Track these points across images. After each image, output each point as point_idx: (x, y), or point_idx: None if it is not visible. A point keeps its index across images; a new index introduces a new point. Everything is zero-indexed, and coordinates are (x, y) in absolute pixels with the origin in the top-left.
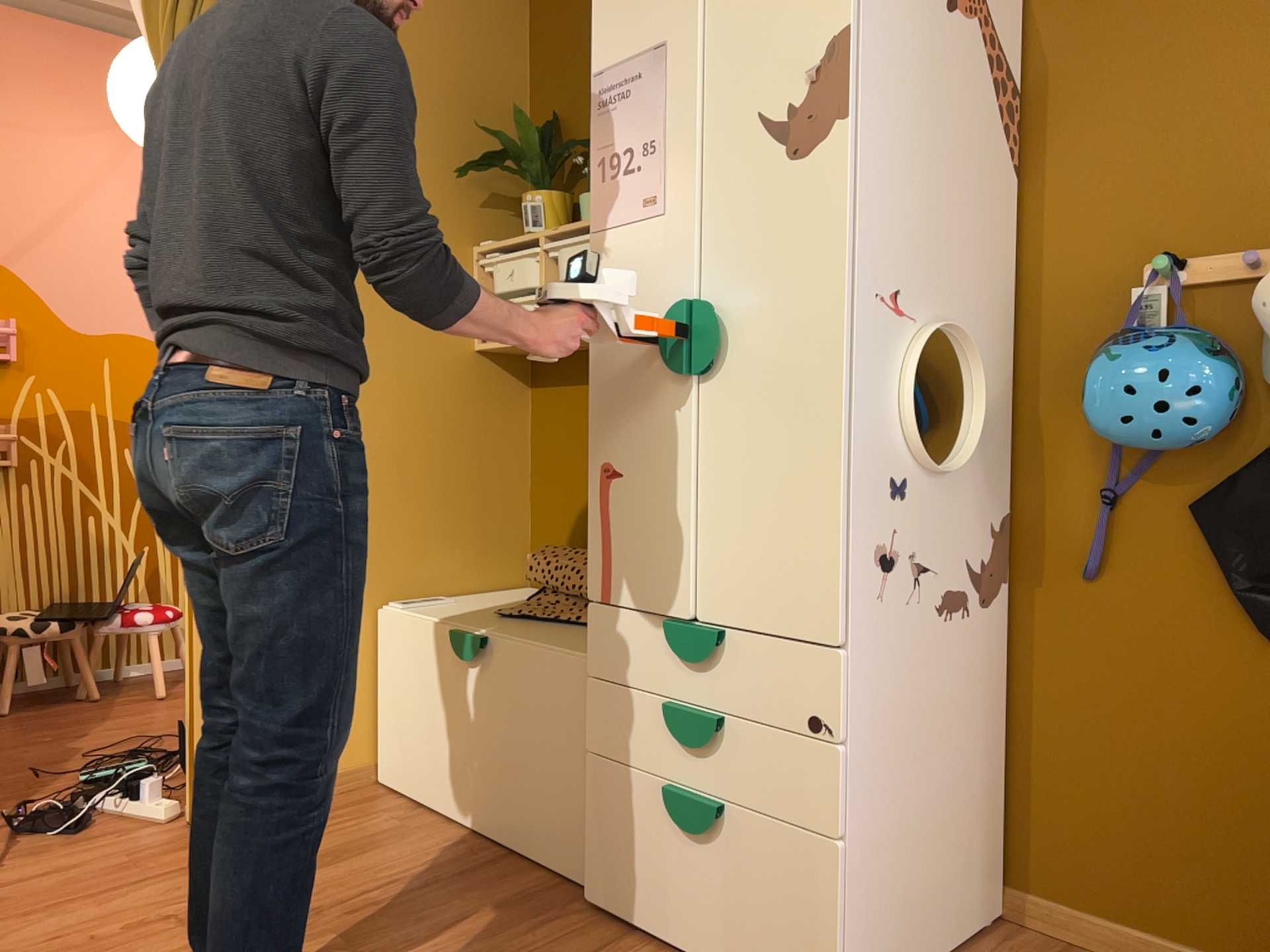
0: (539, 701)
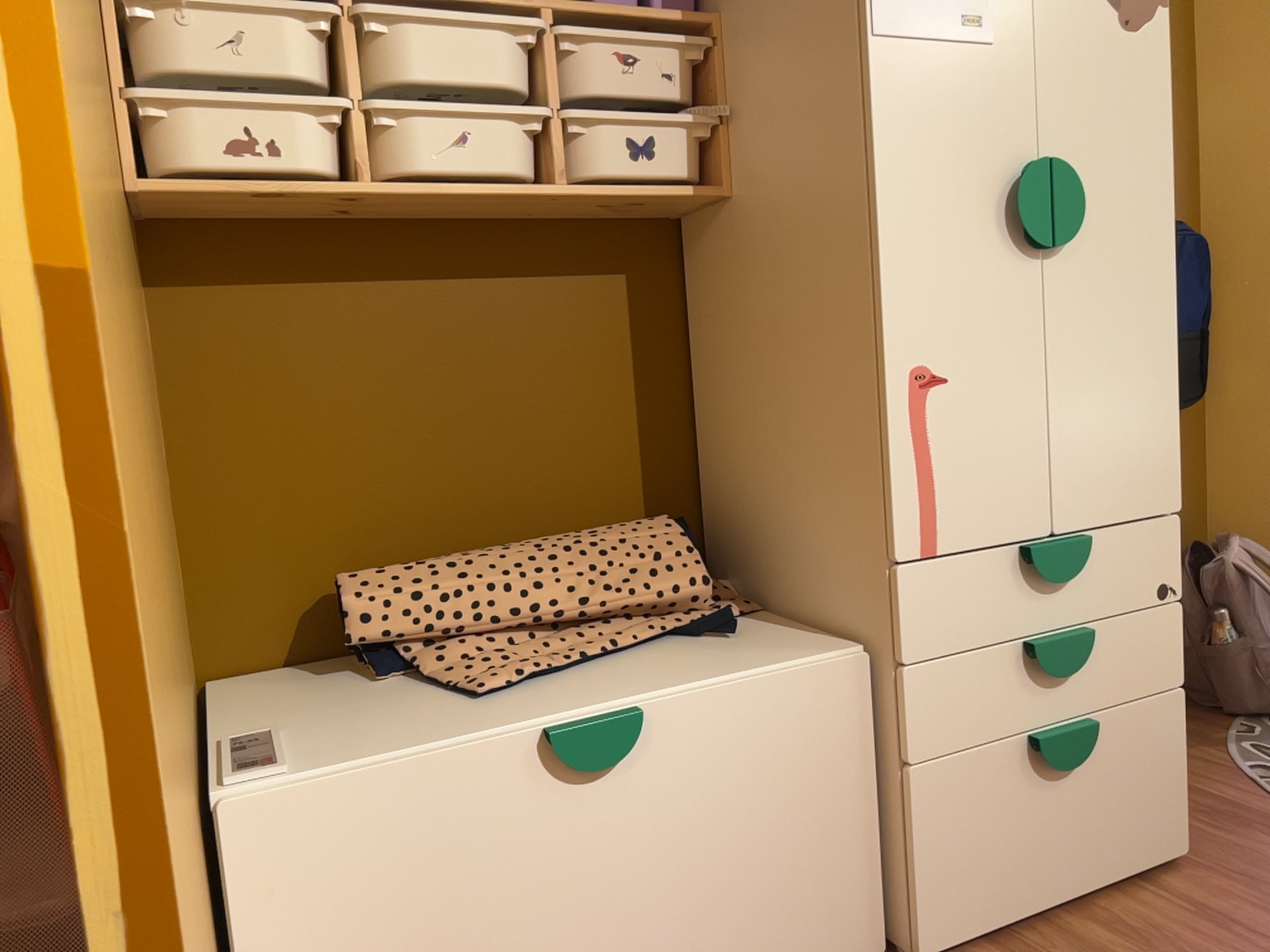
0: (770, 755)
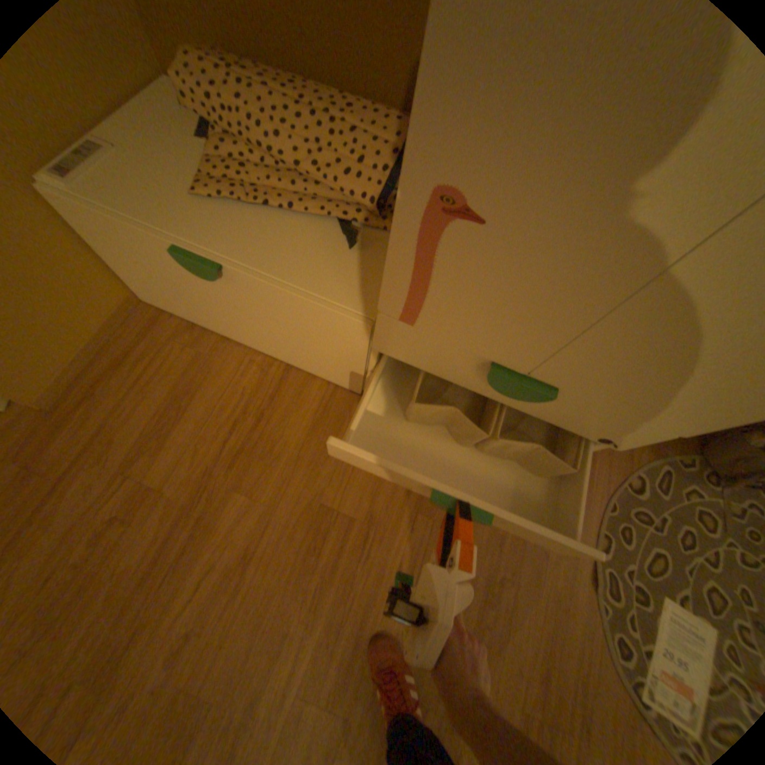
0: (303, 321)
